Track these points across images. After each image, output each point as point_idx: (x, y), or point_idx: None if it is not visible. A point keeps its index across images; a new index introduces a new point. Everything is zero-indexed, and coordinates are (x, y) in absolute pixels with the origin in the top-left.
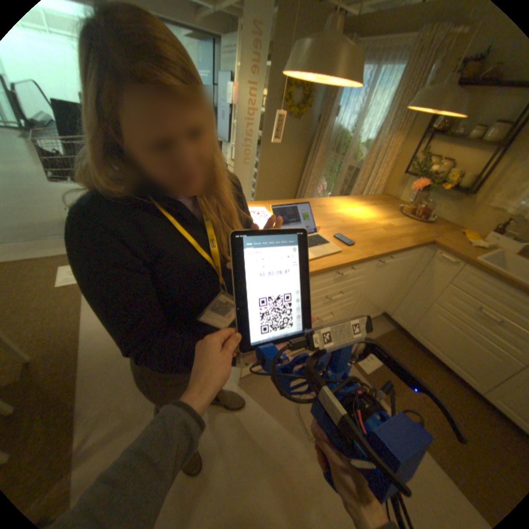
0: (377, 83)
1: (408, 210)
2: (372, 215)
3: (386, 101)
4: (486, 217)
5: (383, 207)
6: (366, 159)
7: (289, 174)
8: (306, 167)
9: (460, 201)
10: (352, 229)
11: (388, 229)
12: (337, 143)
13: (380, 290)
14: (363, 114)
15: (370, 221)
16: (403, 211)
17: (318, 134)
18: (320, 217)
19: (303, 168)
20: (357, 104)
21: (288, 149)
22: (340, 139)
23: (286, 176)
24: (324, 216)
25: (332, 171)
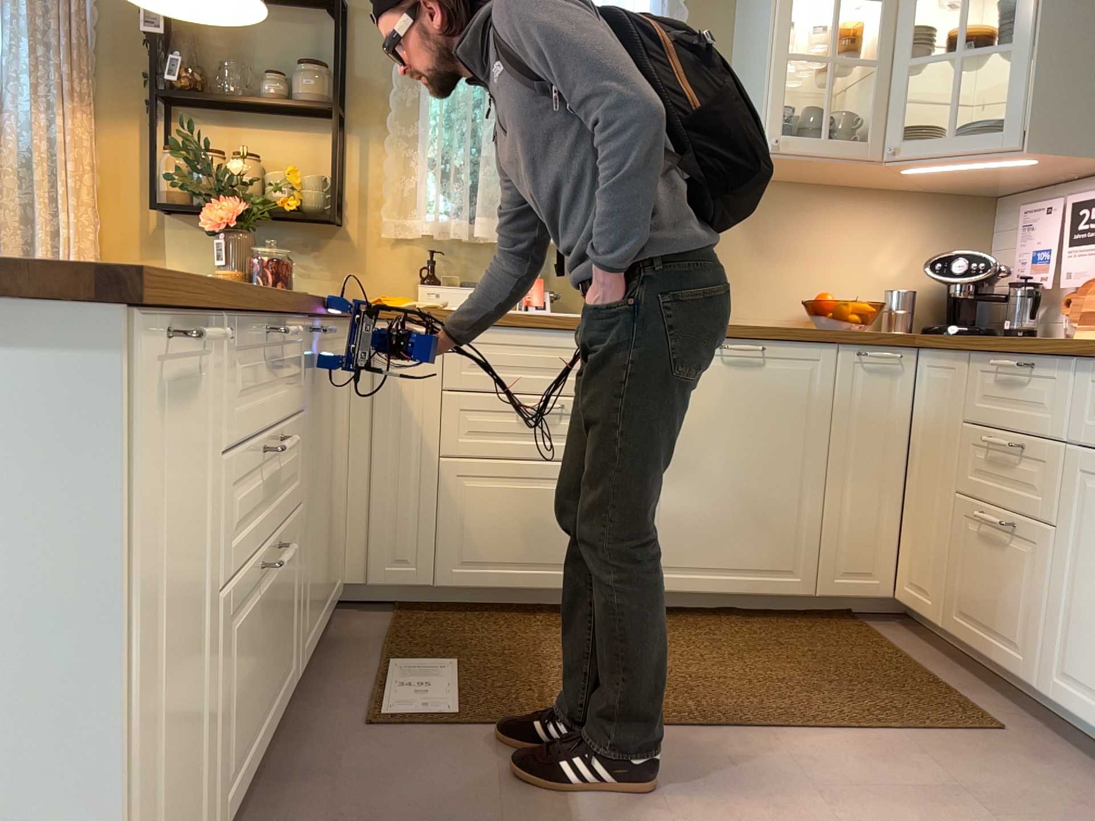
0: None
1: None
2: None
3: None
4: (388, 267)
5: None
6: None
7: None
8: None
9: (323, 249)
10: None
11: None
12: None
13: (324, 468)
14: None
15: None
16: None
17: None
18: None
19: None
20: None
21: None
22: None
23: None
24: None
25: None
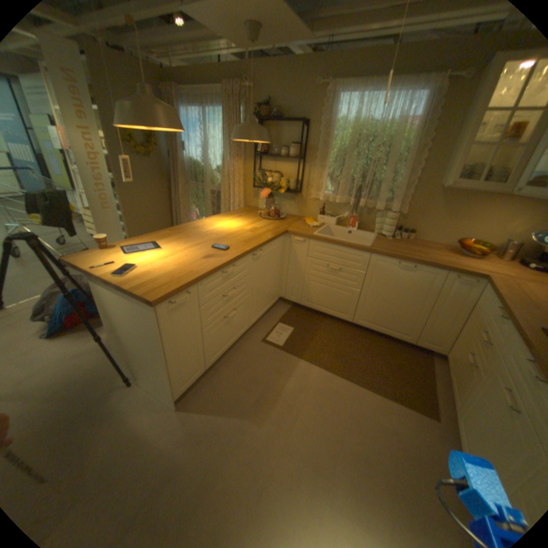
0: (206, 121)
1: (264, 214)
2: (239, 225)
3: (219, 135)
4: (312, 207)
5: (247, 217)
6: (221, 182)
7: (157, 209)
8: (172, 199)
9: (294, 200)
10: (225, 238)
11: (252, 231)
12: (193, 173)
13: (265, 279)
14: (205, 147)
15: (238, 229)
16: (261, 216)
17: (172, 168)
18: (196, 236)
19: (170, 200)
20: (197, 139)
21: (147, 186)
22: (195, 169)
23: (155, 212)
24: (199, 234)
25: (198, 198)
